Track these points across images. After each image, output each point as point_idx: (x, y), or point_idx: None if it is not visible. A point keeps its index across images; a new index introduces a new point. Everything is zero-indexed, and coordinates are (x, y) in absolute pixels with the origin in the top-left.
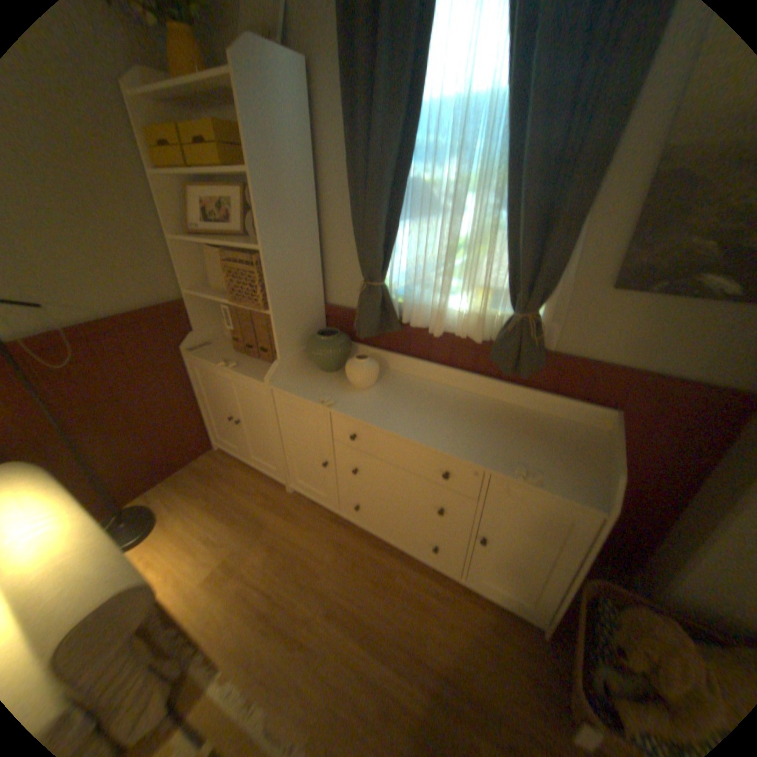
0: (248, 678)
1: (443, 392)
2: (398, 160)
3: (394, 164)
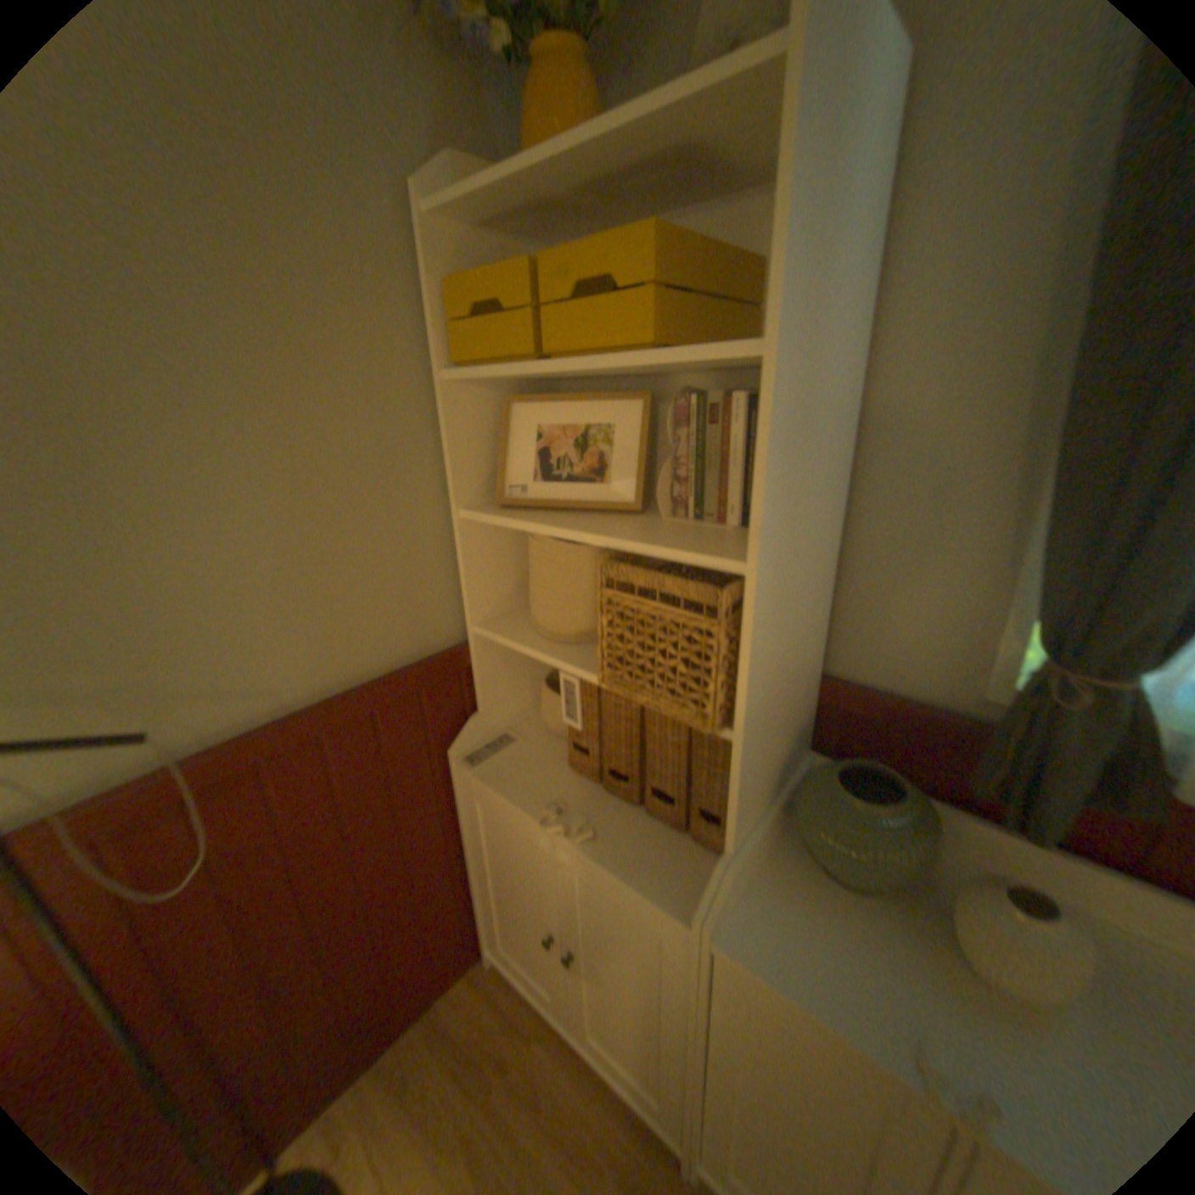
0: None
1: None
2: None
3: None
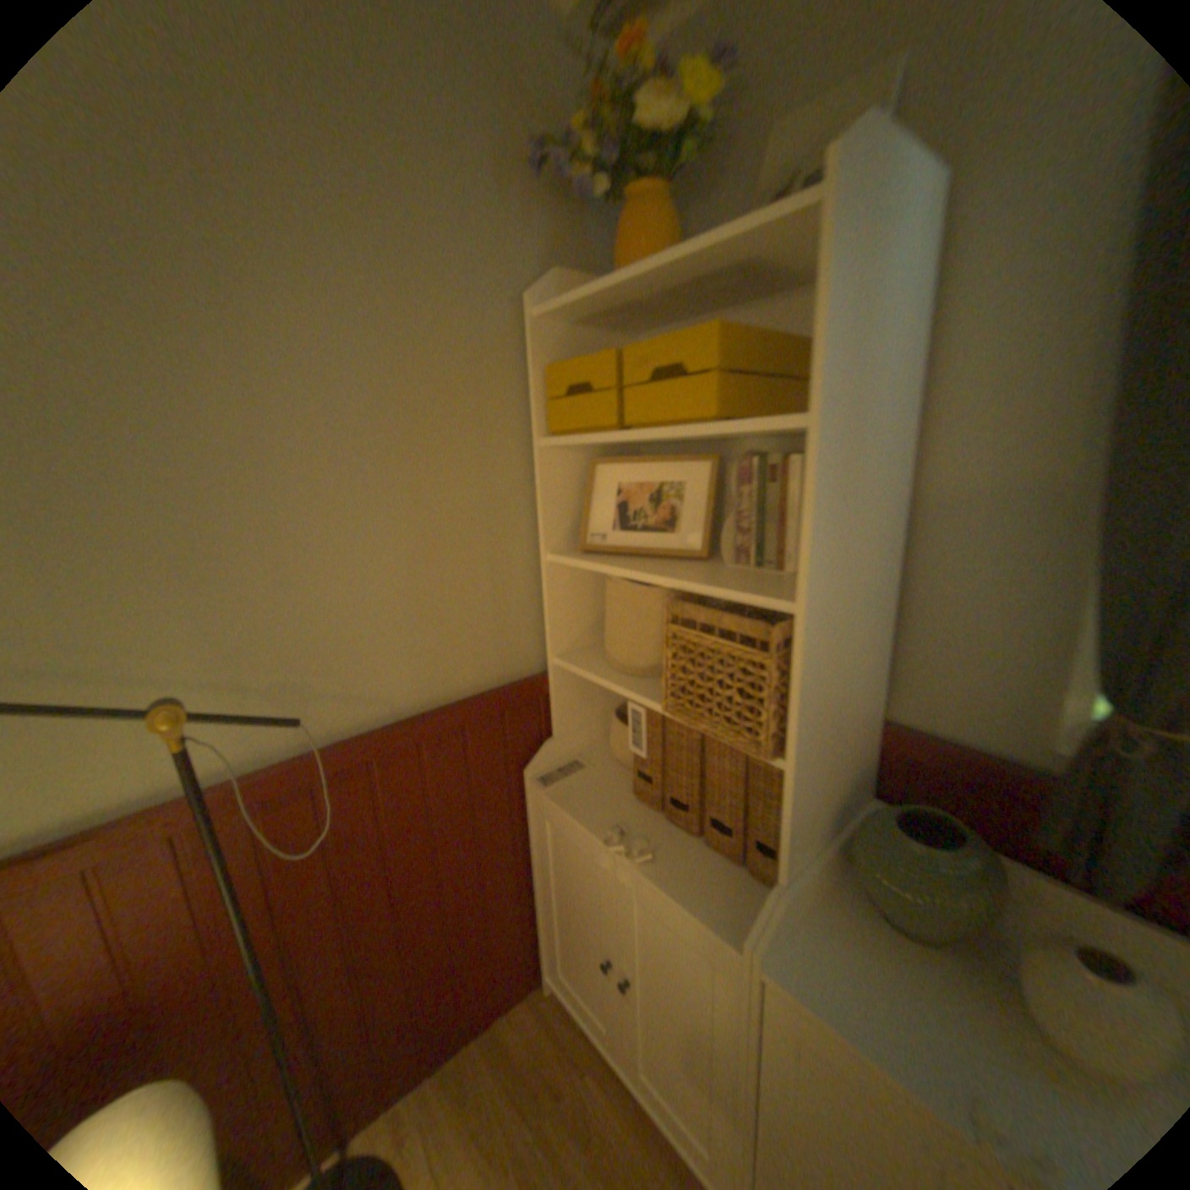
0: None
1: None
2: None
3: None
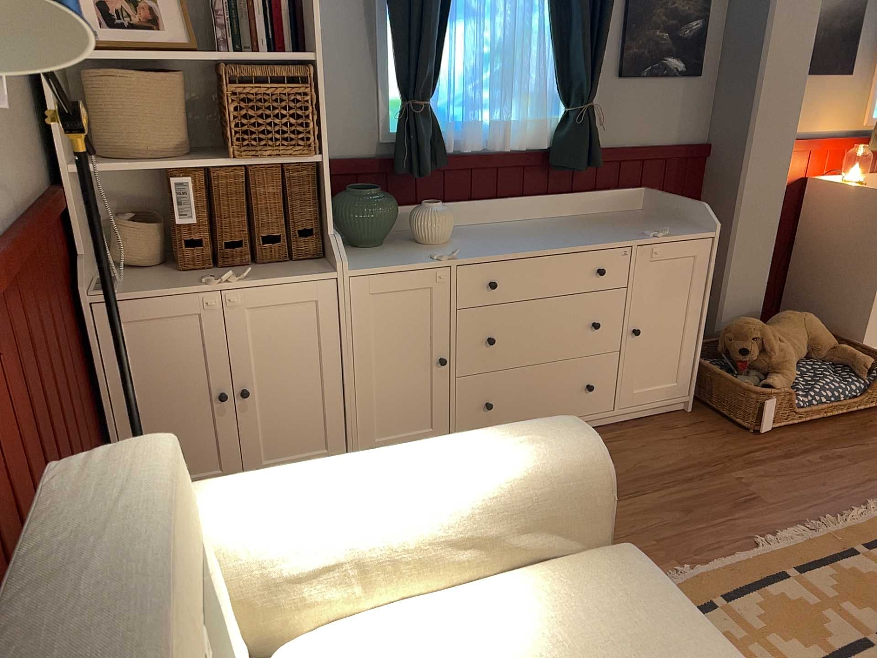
0: None
1: (510, 225)
2: None
3: None
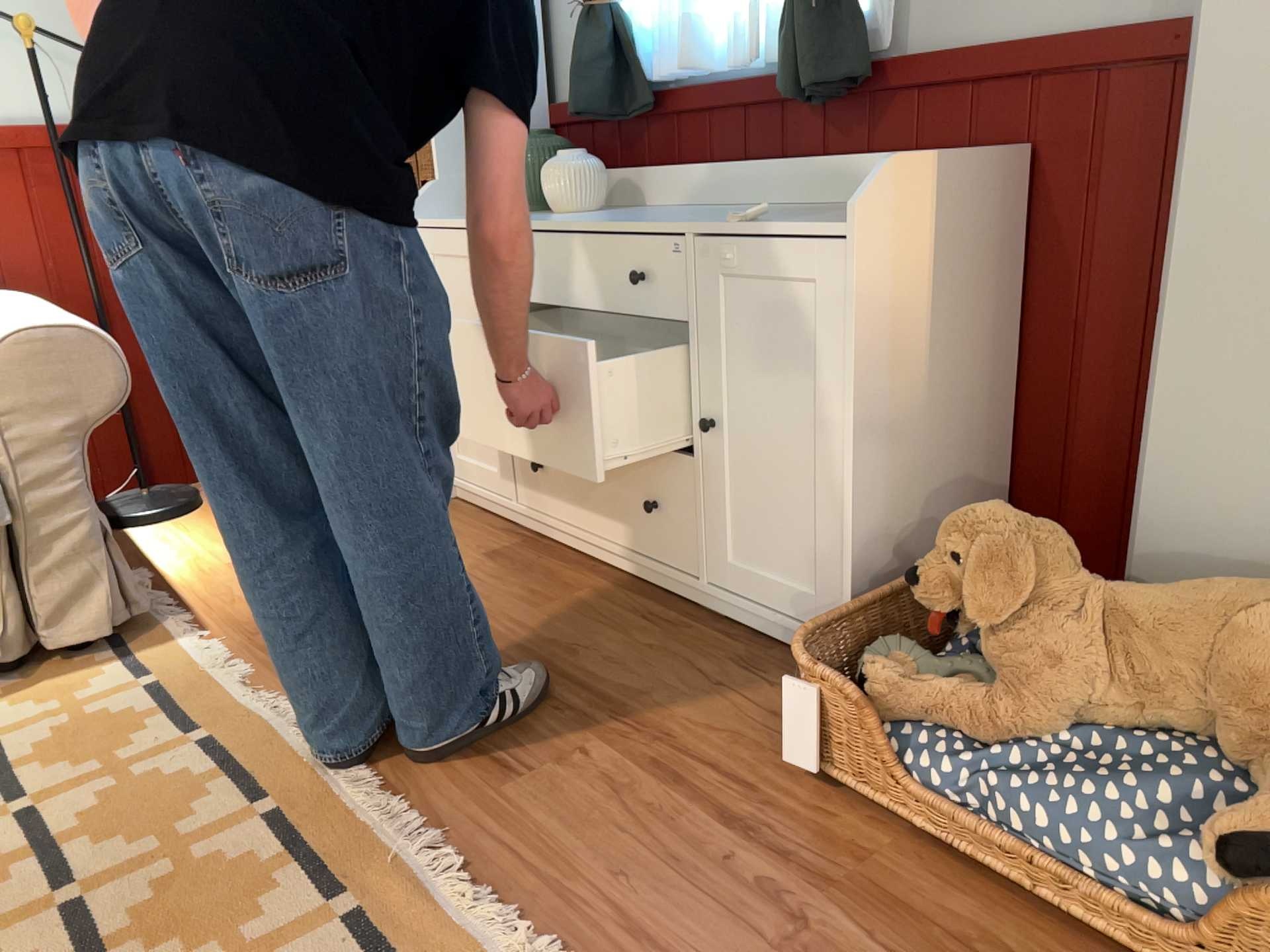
0: (245, 644)
1: (716, 208)
2: None
3: None
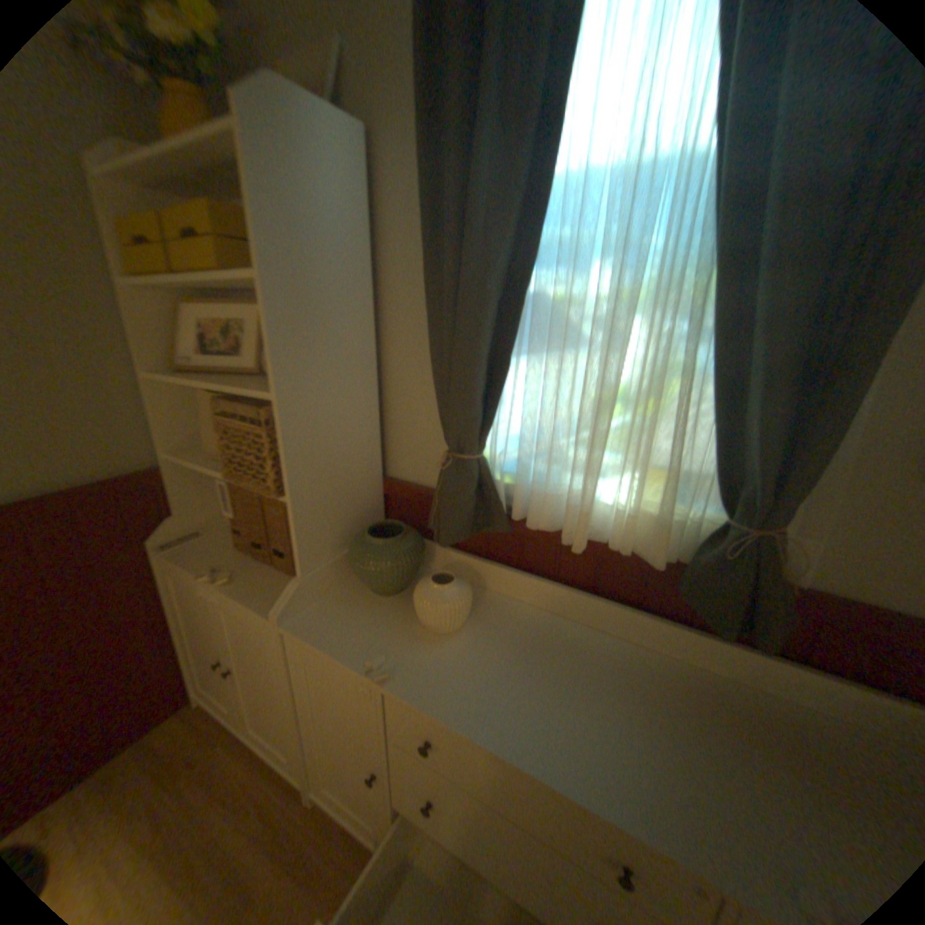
0: None
1: (589, 644)
2: (512, 260)
3: (506, 267)
